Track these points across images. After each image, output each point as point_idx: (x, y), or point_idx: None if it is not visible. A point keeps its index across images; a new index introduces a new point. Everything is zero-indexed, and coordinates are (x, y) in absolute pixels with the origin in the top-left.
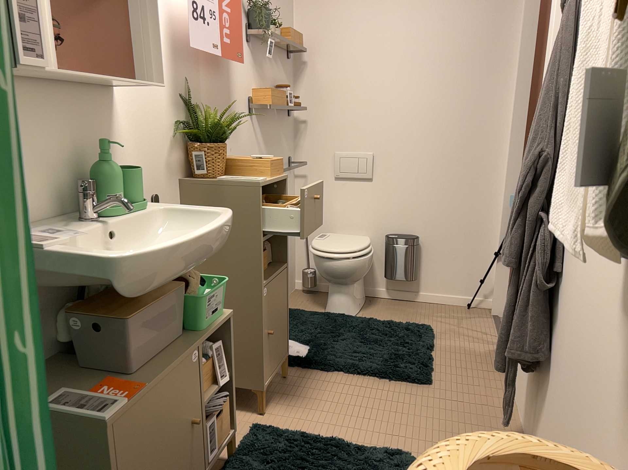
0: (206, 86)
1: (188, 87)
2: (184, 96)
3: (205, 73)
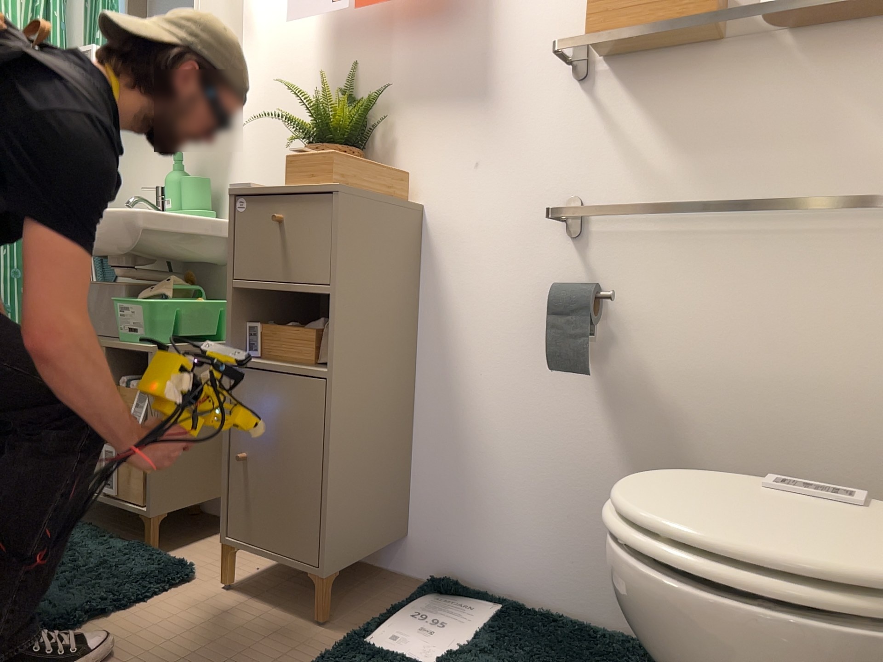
0: (403, 62)
1: (354, 77)
2: (347, 91)
3: (404, 42)
